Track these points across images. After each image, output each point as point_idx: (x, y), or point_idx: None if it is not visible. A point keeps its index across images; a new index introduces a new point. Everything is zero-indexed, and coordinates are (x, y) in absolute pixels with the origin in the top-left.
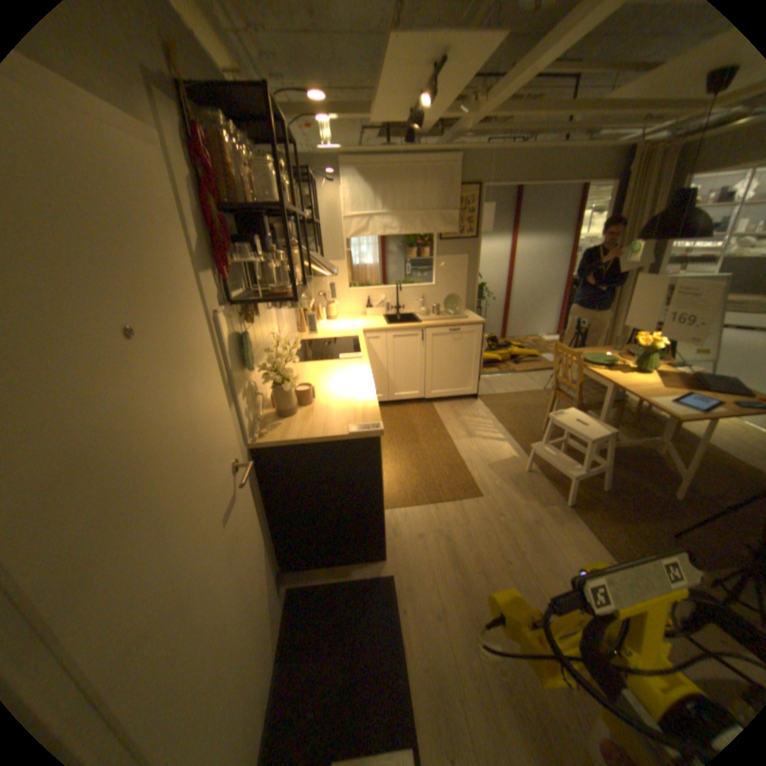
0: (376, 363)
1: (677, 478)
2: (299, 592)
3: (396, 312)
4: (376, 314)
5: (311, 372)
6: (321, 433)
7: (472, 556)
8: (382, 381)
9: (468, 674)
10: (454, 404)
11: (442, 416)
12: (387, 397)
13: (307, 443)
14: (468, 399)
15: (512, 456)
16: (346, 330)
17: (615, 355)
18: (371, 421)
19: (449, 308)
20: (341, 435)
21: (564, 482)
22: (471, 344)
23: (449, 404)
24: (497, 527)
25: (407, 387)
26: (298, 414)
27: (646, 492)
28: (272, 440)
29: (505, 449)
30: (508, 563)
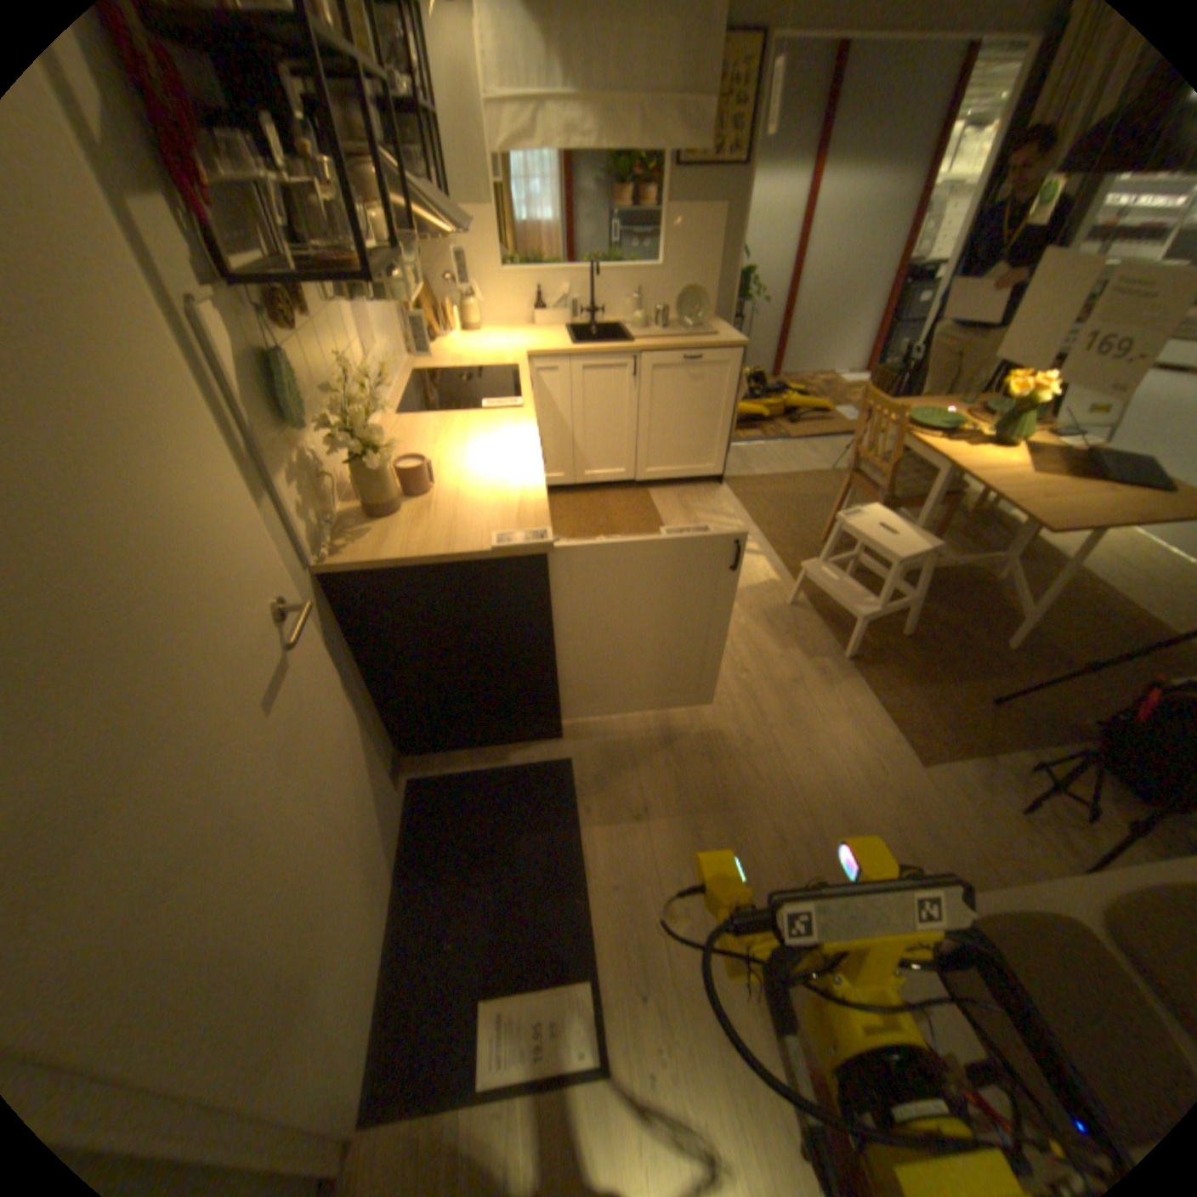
0: (555, 417)
1: (1017, 614)
2: (431, 783)
3: (591, 320)
4: (554, 323)
5: (432, 433)
6: (445, 548)
7: (695, 729)
8: (566, 449)
9: (676, 889)
10: (685, 492)
11: (663, 512)
12: (573, 478)
13: (421, 564)
14: (709, 484)
15: (771, 579)
16: (499, 353)
17: (964, 411)
18: (534, 526)
19: (688, 313)
20: (480, 551)
21: (846, 619)
22: (721, 384)
23: (677, 491)
24: (736, 688)
25: (608, 460)
26: (406, 511)
27: (968, 636)
28: (357, 559)
29: (761, 567)
30: (747, 739)
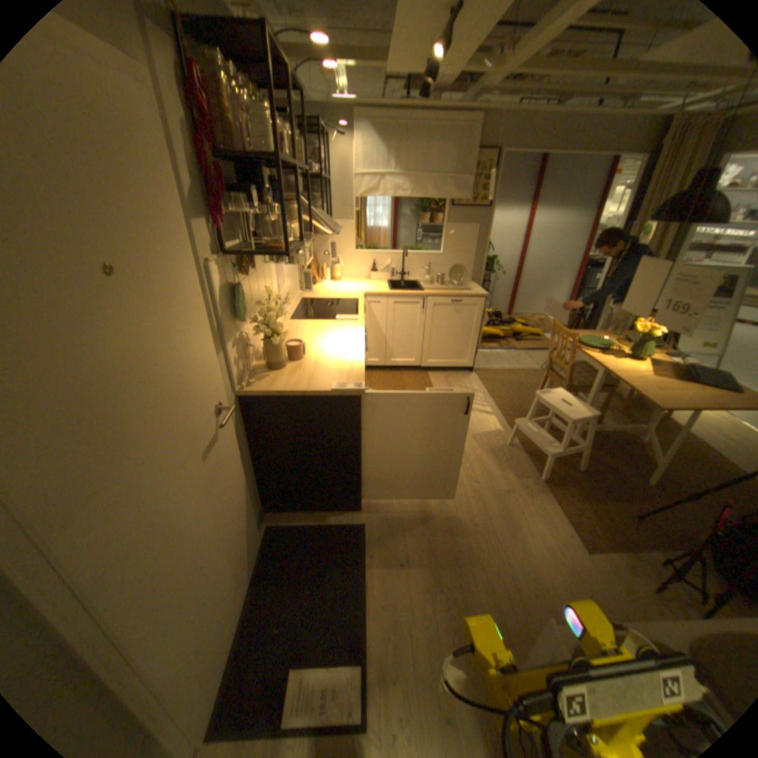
0: (377, 328)
1: (655, 464)
2: (279, 530)
3: (401, 278)
4: (381, 279)
5: (308, 330)
6: (306, 387)
7: (443, 515)
8: (381, 346)
9: (421, 614)
10: (449, 375)
11: (436, 385)
12: (384, 362)
13: (293, 395)
14: (464, 371)
15: (497, 429)
16: (349, 292)
17: (614, 339)
18: (355, 380)
19: (456, 278)
20: (325, 390)
21: (543, 457)
22: (473, 316)
23: (445, 374)
24: (471, 492)
25: (405, 354)
26: (289, 368)
27: (622, 475)
28: (260, 389)
29: (492, 422)
30: (475, 524)
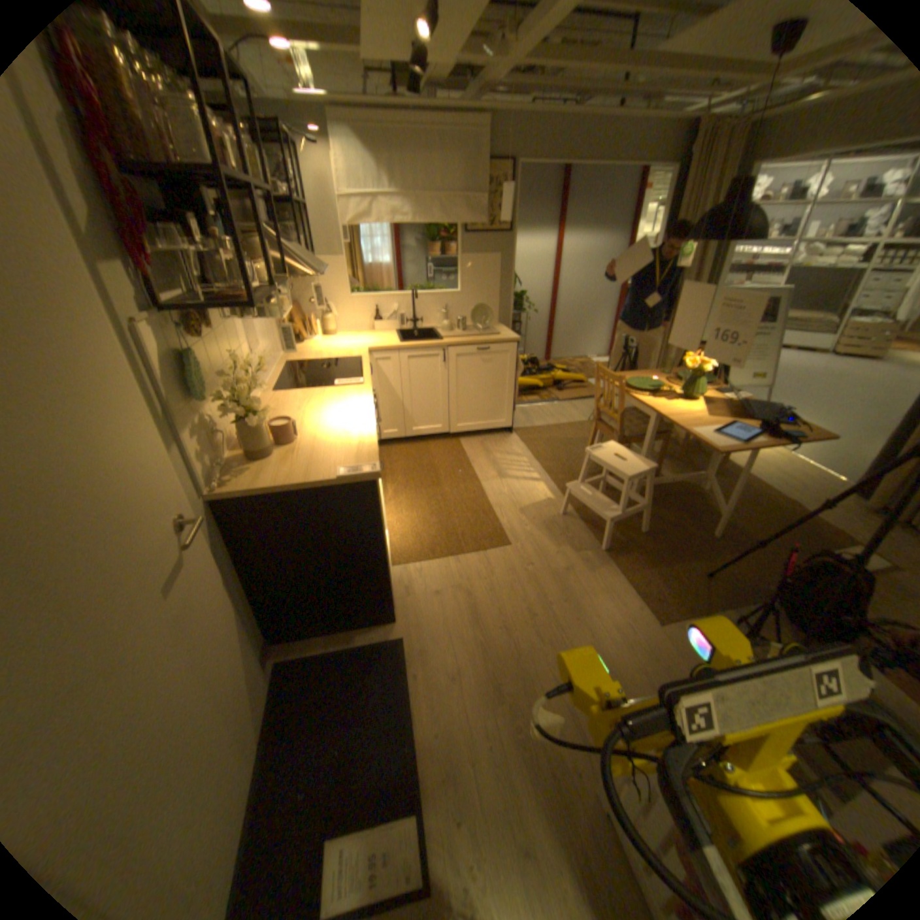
0: (389, 392)
1: (717, 514)
2: (290, 666)
3: (413, 327)
4: (388, 329)
5: (297, 403)
6: (301, 479)
7: (494, 610)
8: (397, 413)
9: (481, 735)
10: (485, 440)
11: (469, 454)
12: (404, 433)
13: (284, 491)
14: (502, 434)
15: (547, 498)
16: (347, 349)
17: (662, 380)
18: (366, 462)
19: (479, 322)
20: (327, 480)
21: (600, 524)
22: (505, 367)
23: (479, 440)
24: (524, 578)
25: (428, 420)
26: (275, 455)
27: (685, 531)
28: (237, 489)
29: (540, 490)
30: (532, 615)
